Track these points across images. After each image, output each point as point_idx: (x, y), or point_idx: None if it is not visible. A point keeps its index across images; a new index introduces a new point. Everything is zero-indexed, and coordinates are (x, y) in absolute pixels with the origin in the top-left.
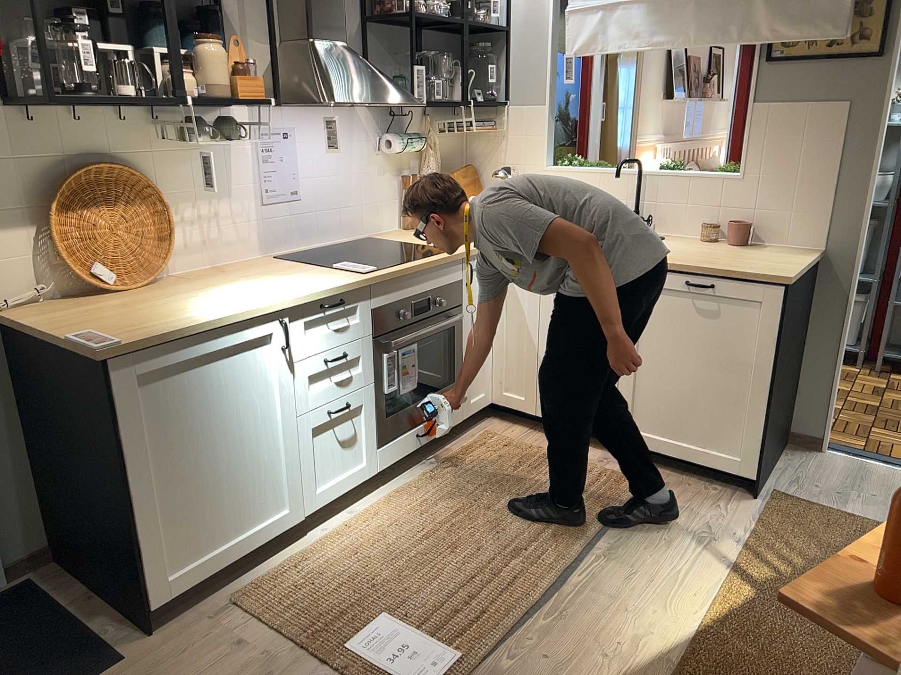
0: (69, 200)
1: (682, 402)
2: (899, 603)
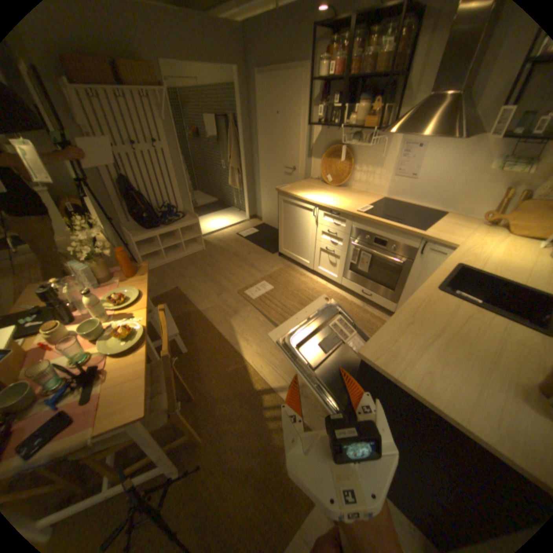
0: (330, 154)
1: None
2: (130, 274)
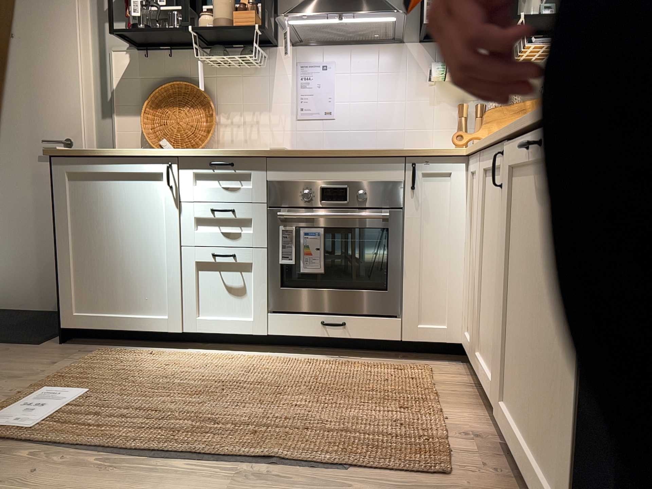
0: (159, 102)
1: (534, 369)
2: None
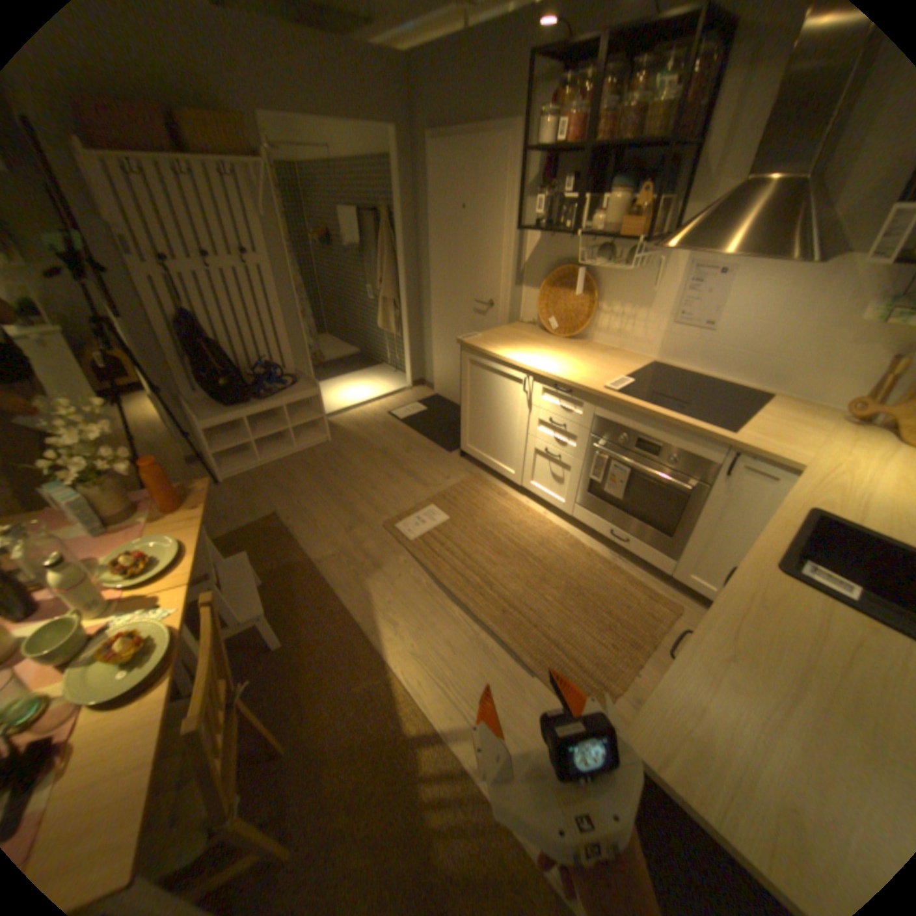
0: (554, 280)
1: None
2: (170, 504)
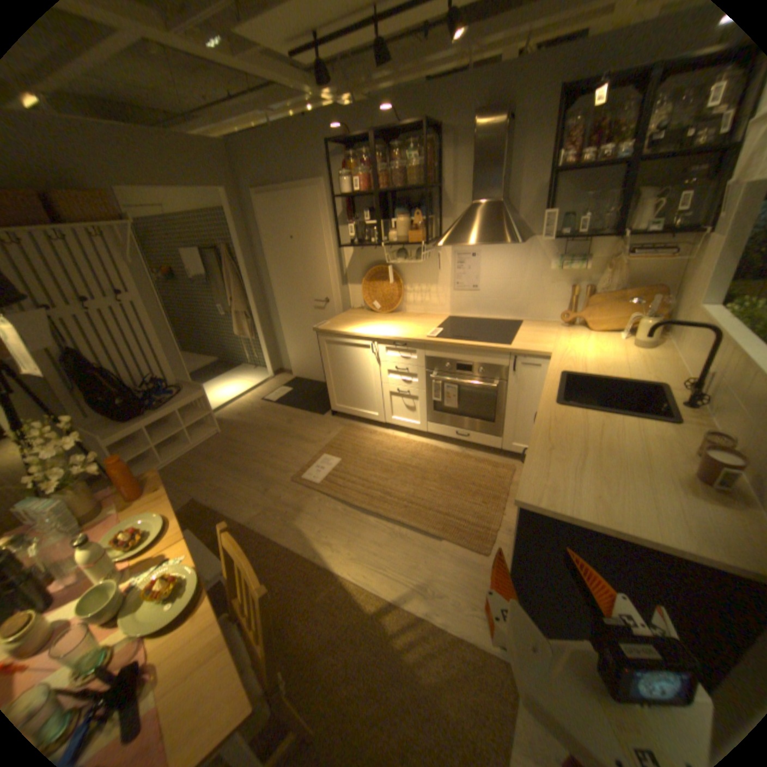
0: (370, 277)
1: None
2: (132, 495)
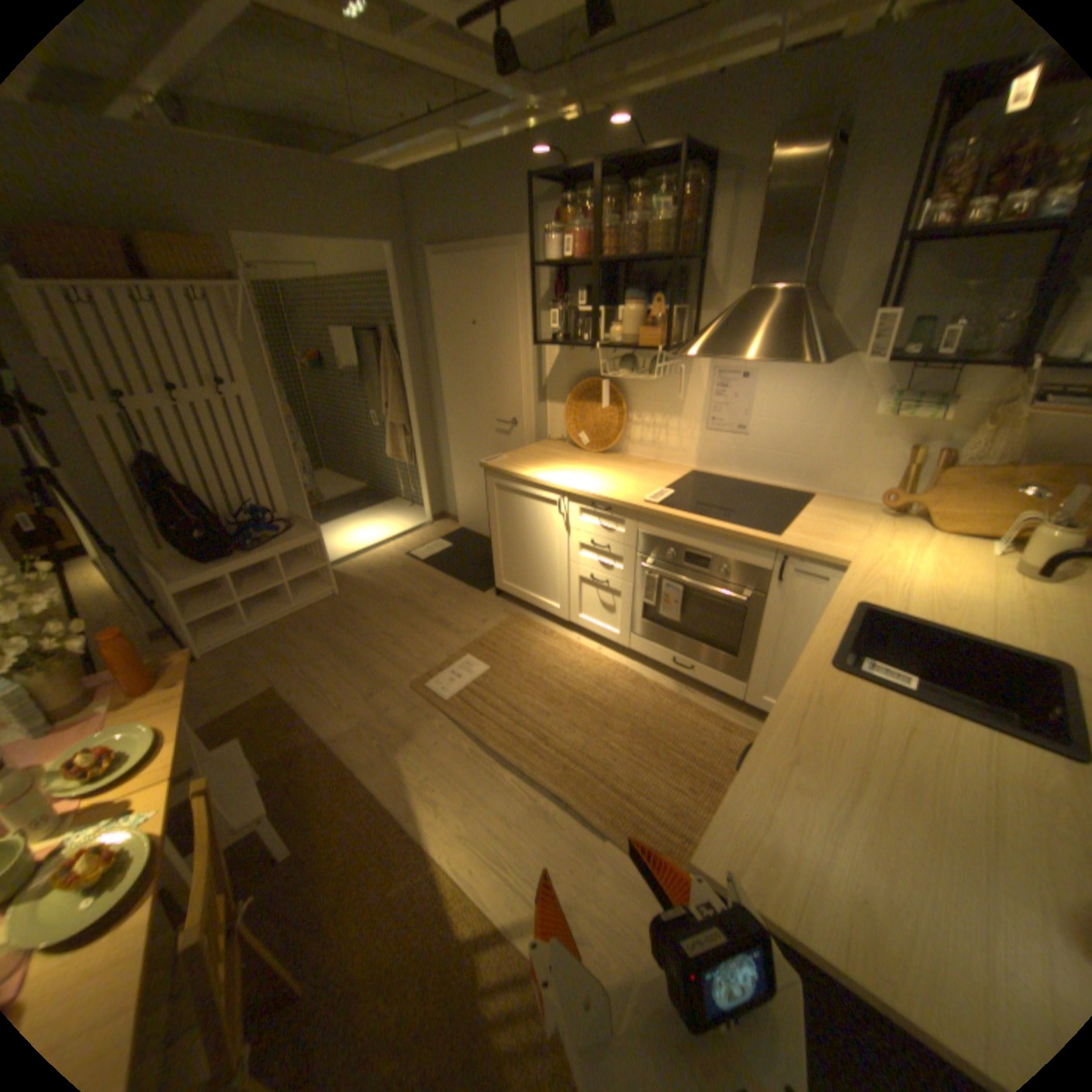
0: (580, 394)
1: None
2: (141, 686)
